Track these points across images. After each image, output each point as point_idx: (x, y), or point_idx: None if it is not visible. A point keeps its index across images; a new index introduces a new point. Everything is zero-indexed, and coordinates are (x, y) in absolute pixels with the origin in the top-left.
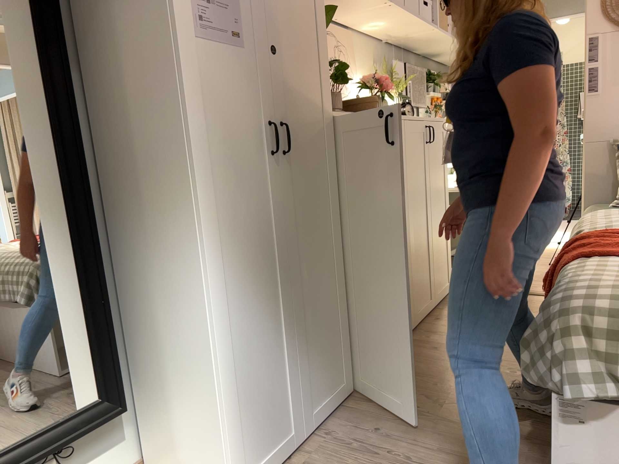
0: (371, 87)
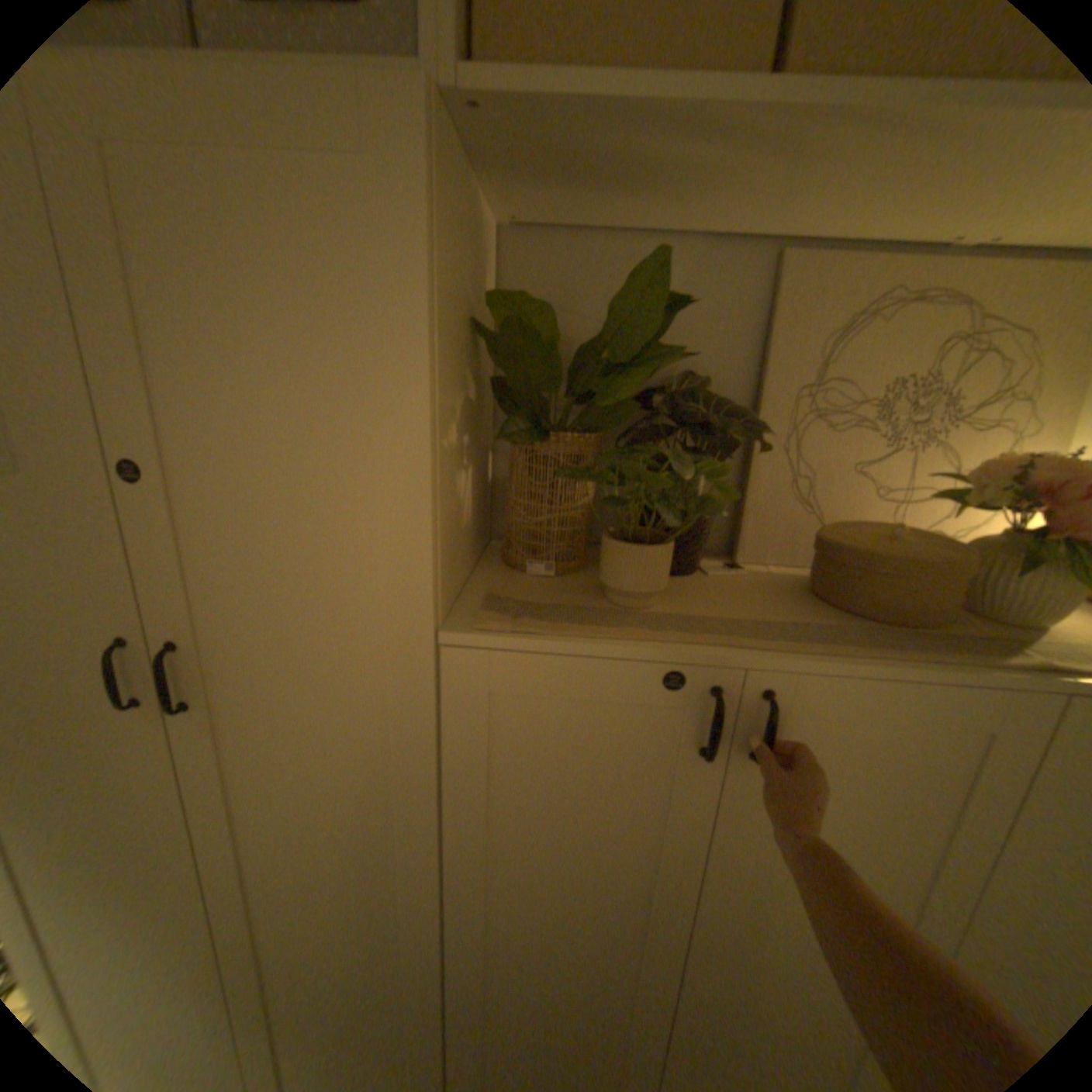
0: (1007, 504)
